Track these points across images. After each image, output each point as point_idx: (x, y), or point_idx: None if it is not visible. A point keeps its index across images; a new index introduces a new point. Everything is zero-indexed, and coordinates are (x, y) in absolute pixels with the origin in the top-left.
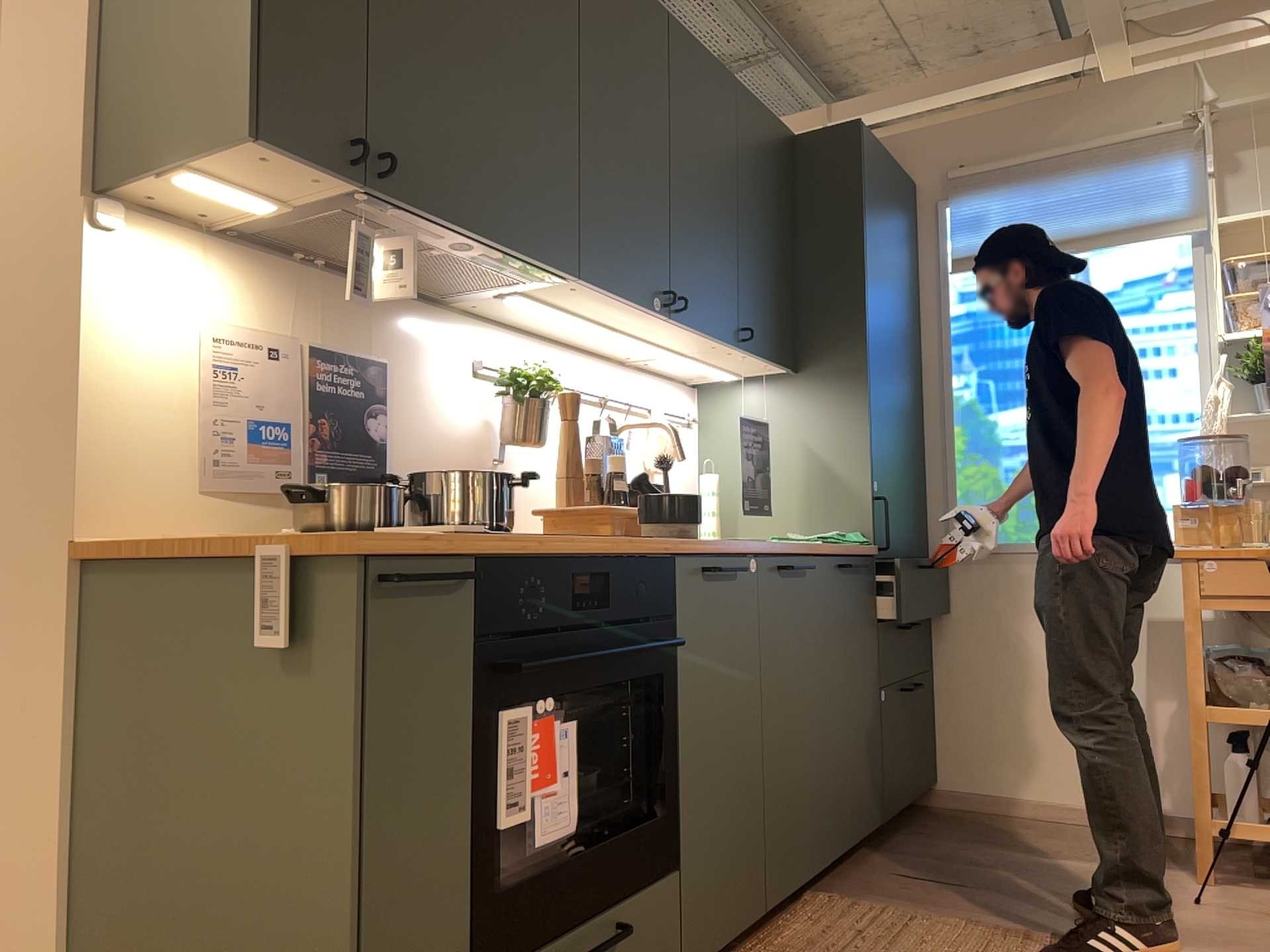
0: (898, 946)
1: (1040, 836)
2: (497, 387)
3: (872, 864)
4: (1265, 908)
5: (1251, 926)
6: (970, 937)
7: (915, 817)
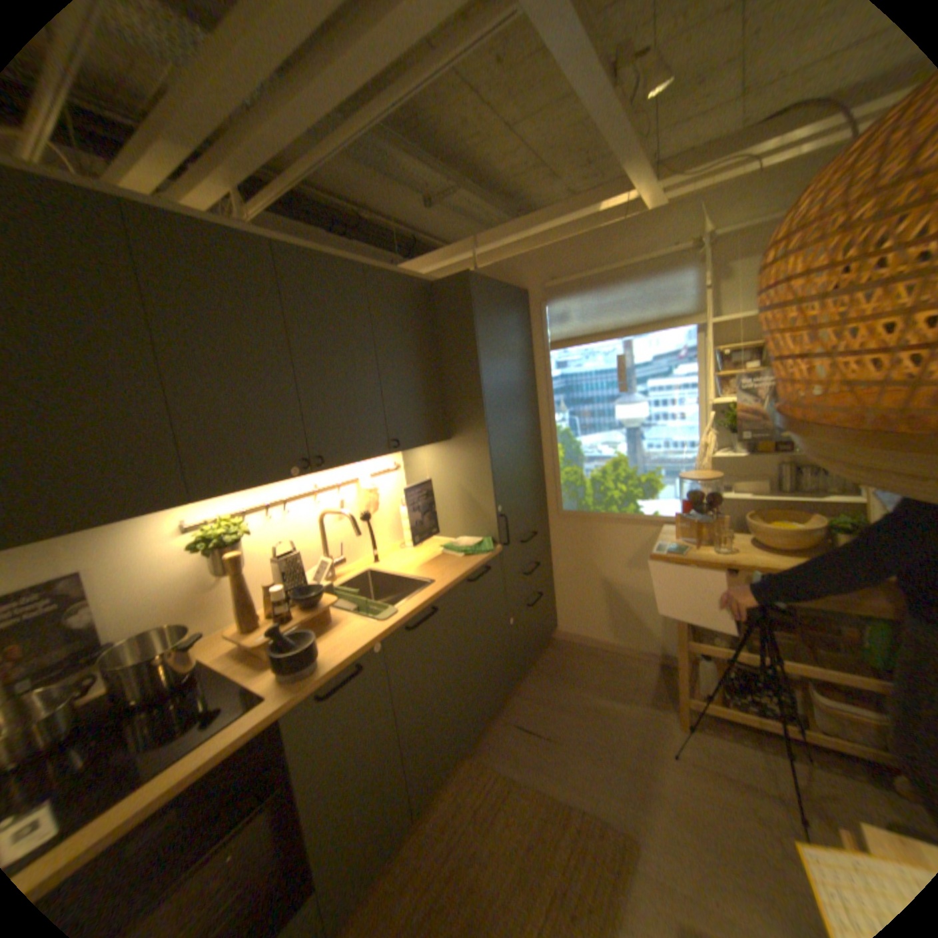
0: (491, 832)
1: (603, 674)
2: (192, 547)
3: (506, 715)
4: (714, 764)
5: (703, 789)
6: (534, 819)
7: (543, 654)
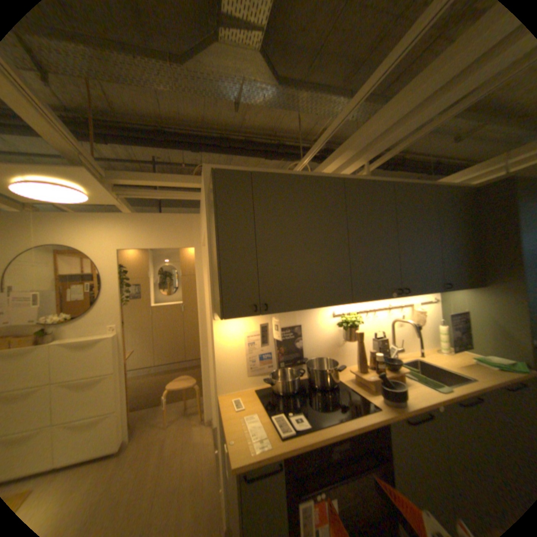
0: None
1: None
2: (339, 324)
3: None
4: None
5: None
6: None
7: None
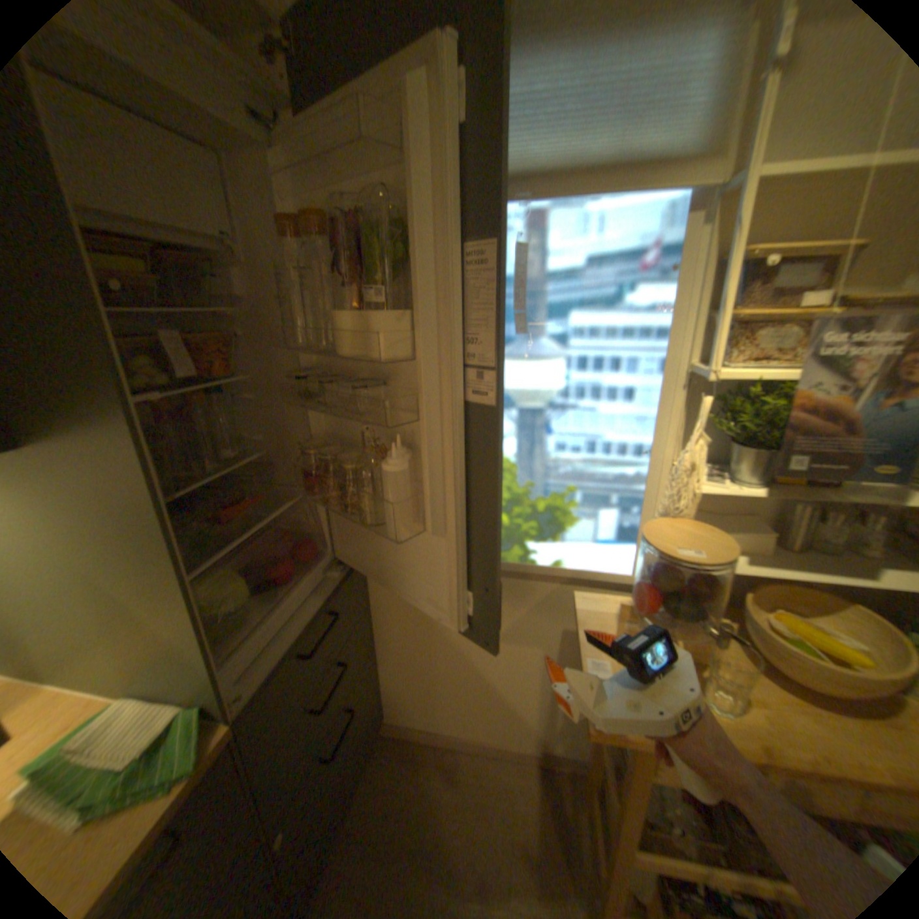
0: None
1: (459, 814)
2: None
3: None
4: None
5: None
6: None
7: (359, 780)
